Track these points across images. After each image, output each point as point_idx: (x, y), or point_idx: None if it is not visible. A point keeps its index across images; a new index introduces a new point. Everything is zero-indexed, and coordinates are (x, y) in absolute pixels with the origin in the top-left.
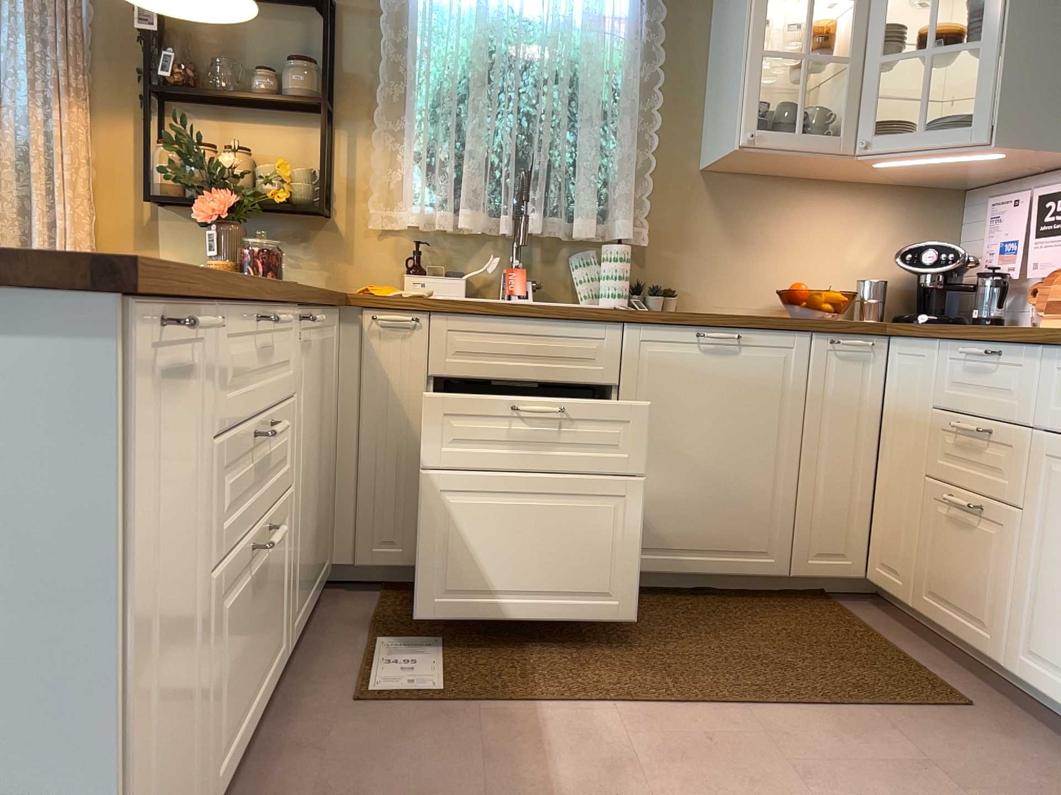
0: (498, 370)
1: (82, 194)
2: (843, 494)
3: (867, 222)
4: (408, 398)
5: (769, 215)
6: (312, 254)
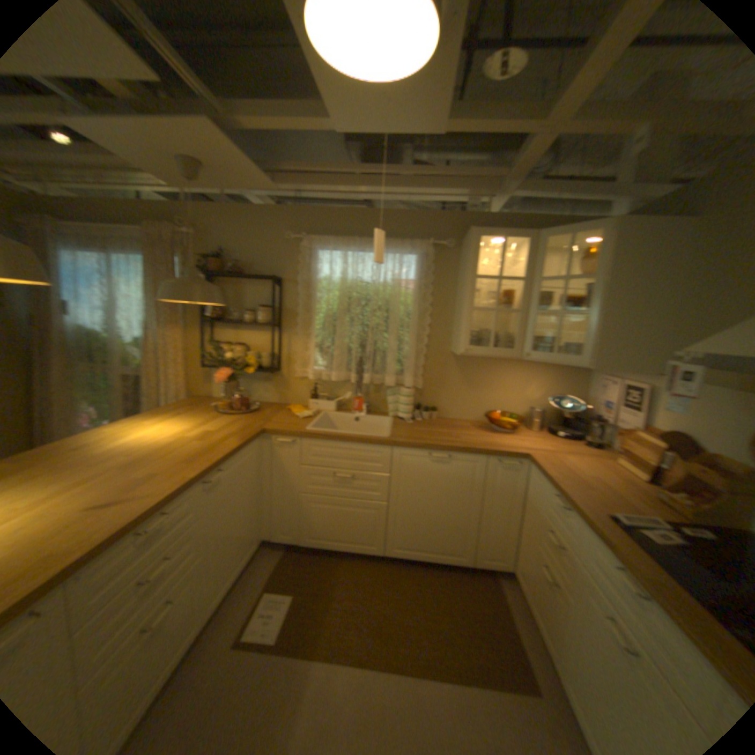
0: (334, 464)
1: (180, 363)
2: (504, 534)
3: (539, 377)
4: (294, 474)
5: (487, 373)
6: (274, 386)
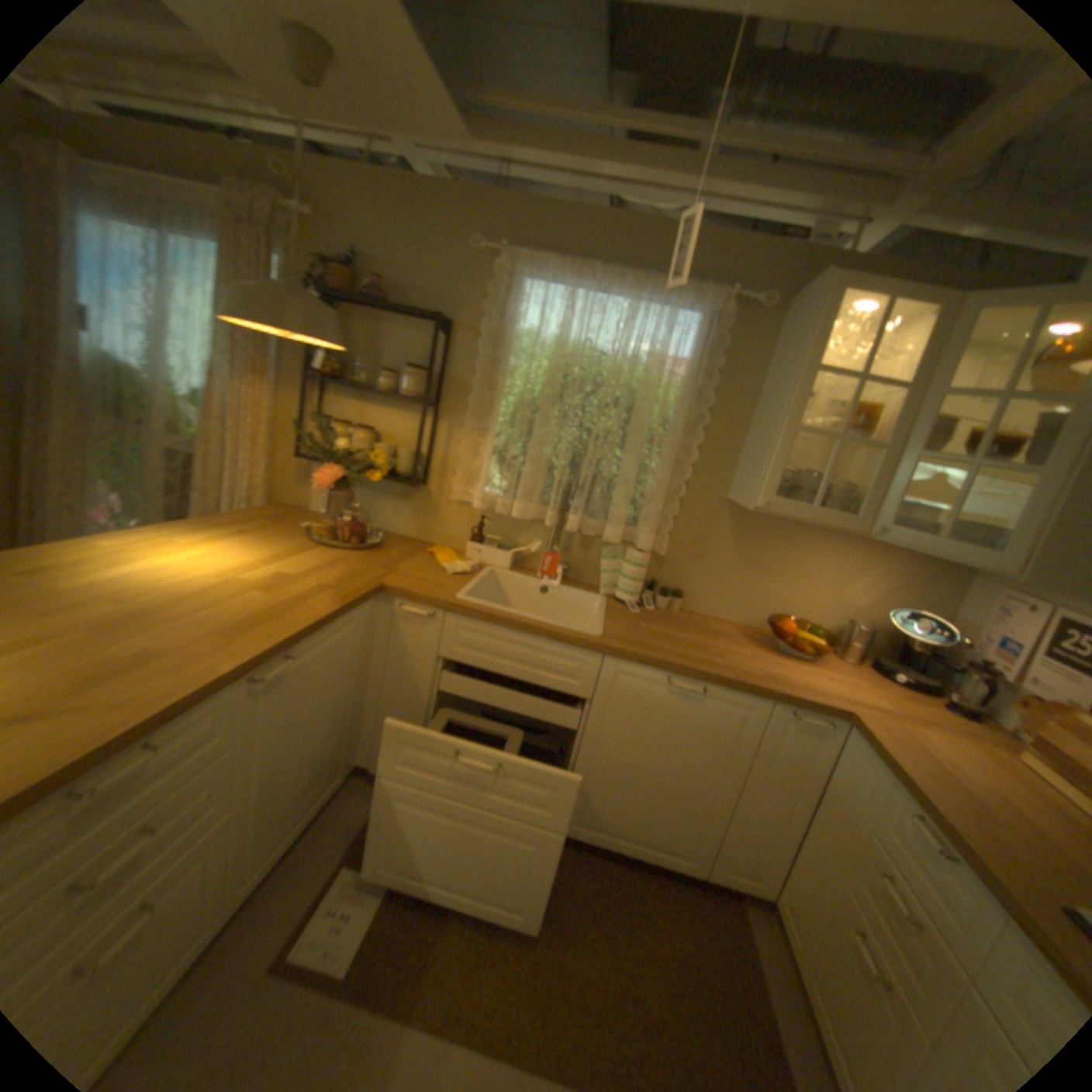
0: (493, 666)
1: (254, 444)
2: (771, 836)
3: (872, 570)
4: (420, 670)
5: (781, 547)
6: (407, 509)
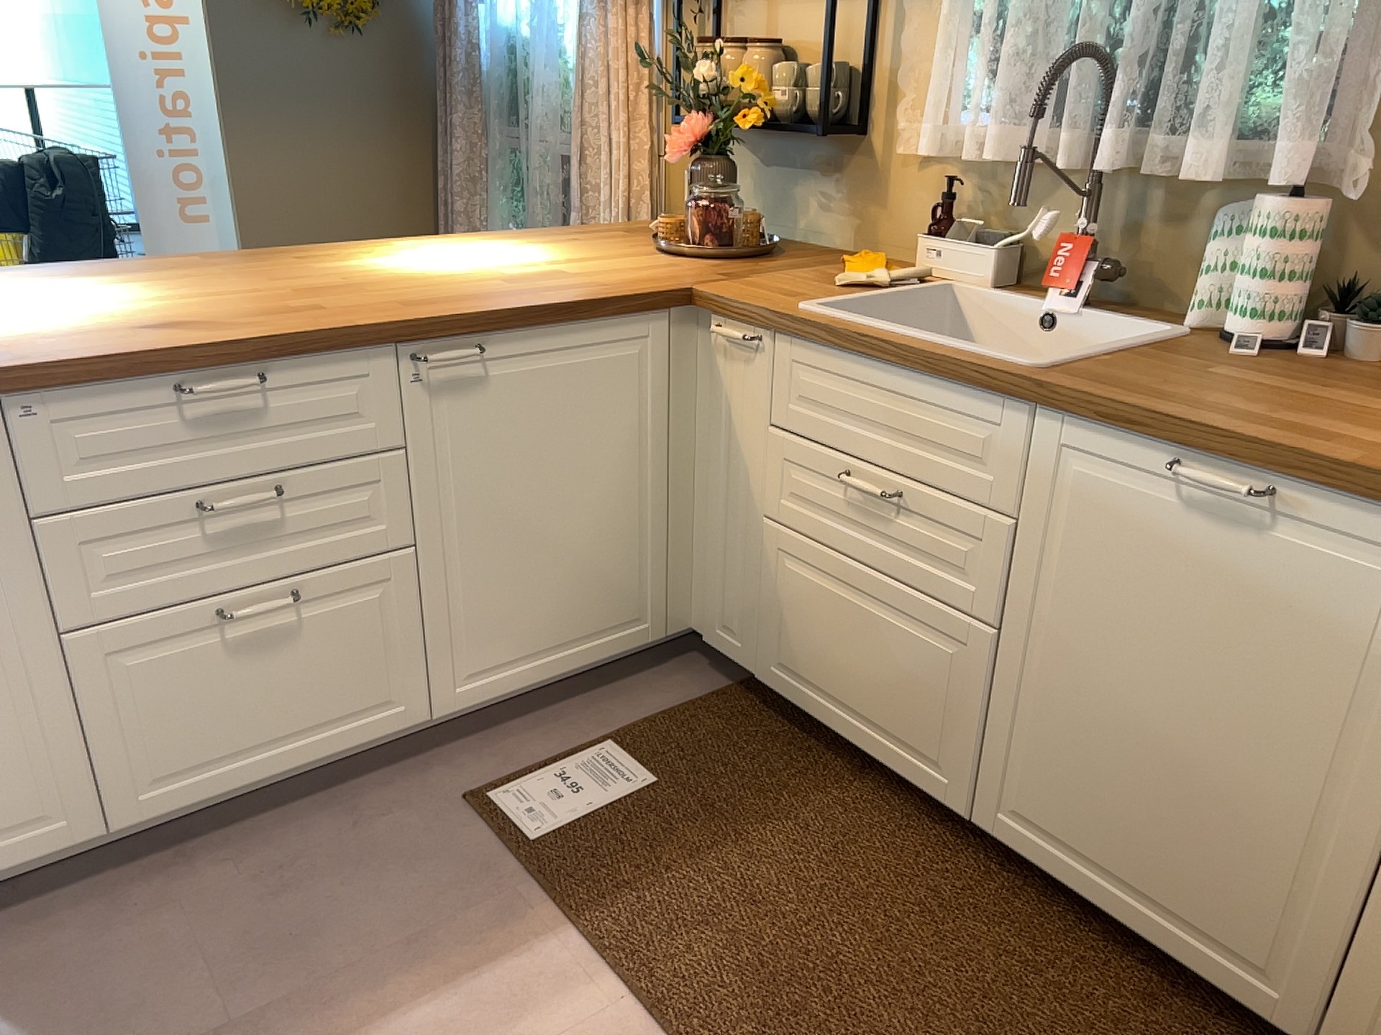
0: (847, 438)
1: (635, 116)
2: None
3: None
4: (751, 449)
5: None
6: (839, 192)
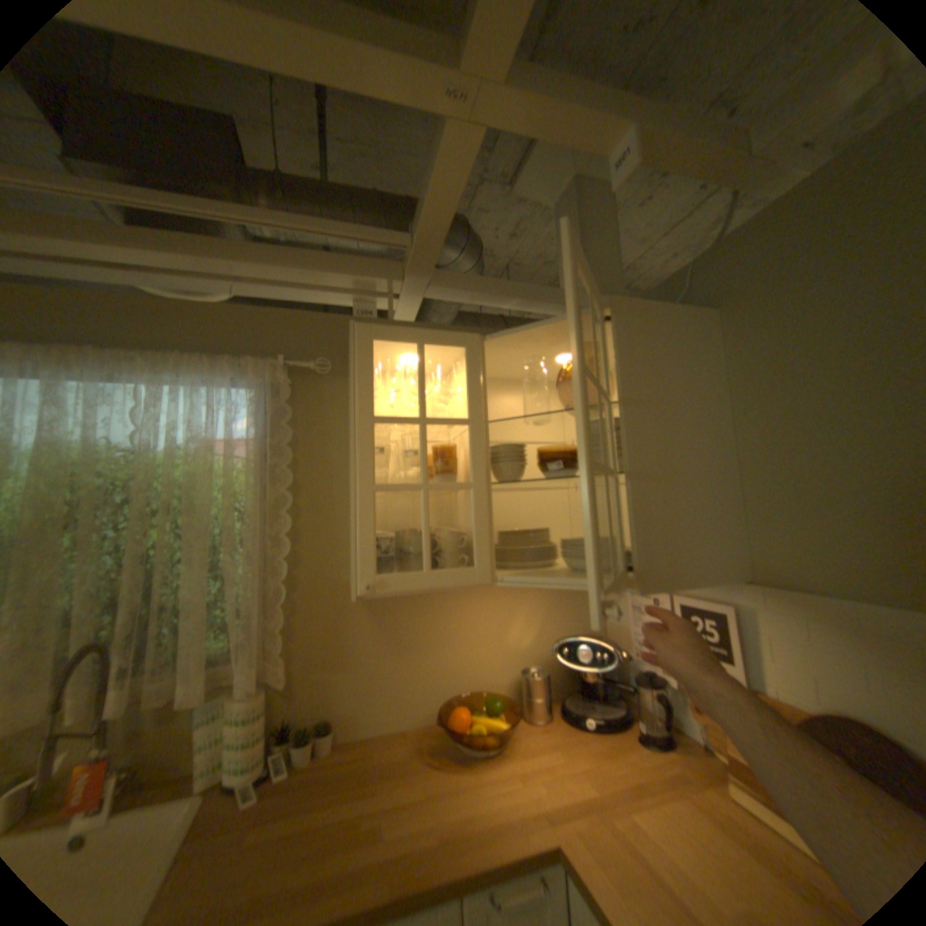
0: None
1: None
2: None
3: (522, 604)
4: None
5: (428, 615)
6: None
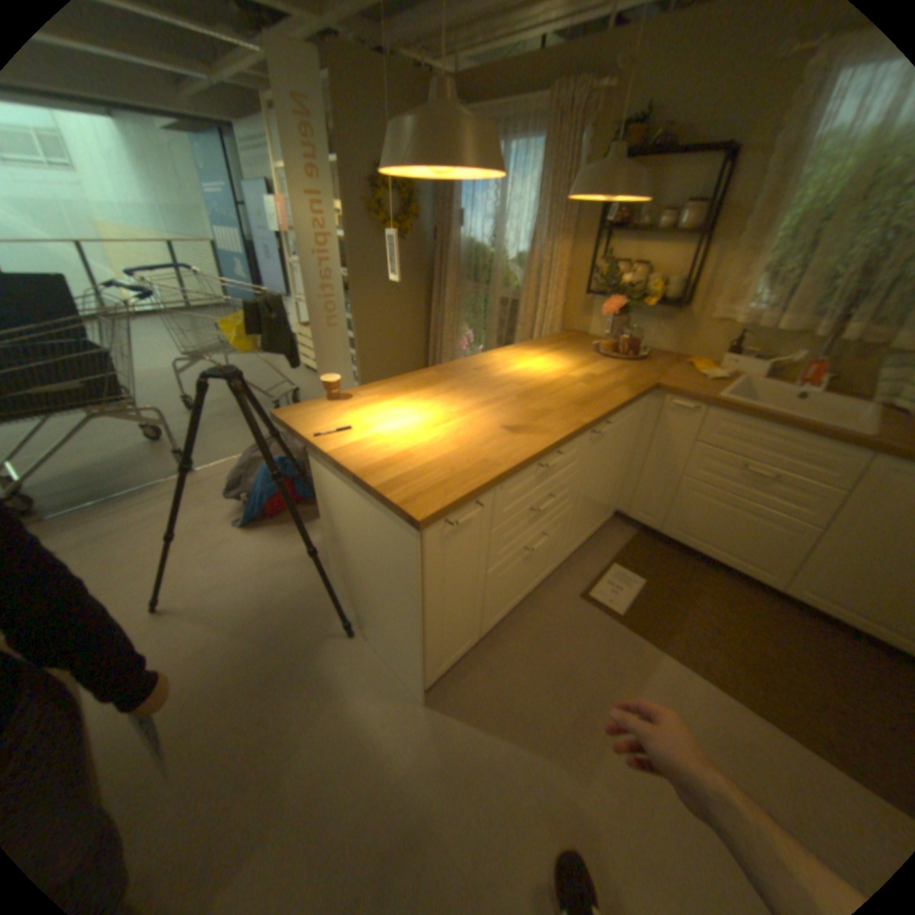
0: (747, 451)
1: (557, 287)
2: None
3: None
4: (679, 449)
5: None
6: (669, 327)
